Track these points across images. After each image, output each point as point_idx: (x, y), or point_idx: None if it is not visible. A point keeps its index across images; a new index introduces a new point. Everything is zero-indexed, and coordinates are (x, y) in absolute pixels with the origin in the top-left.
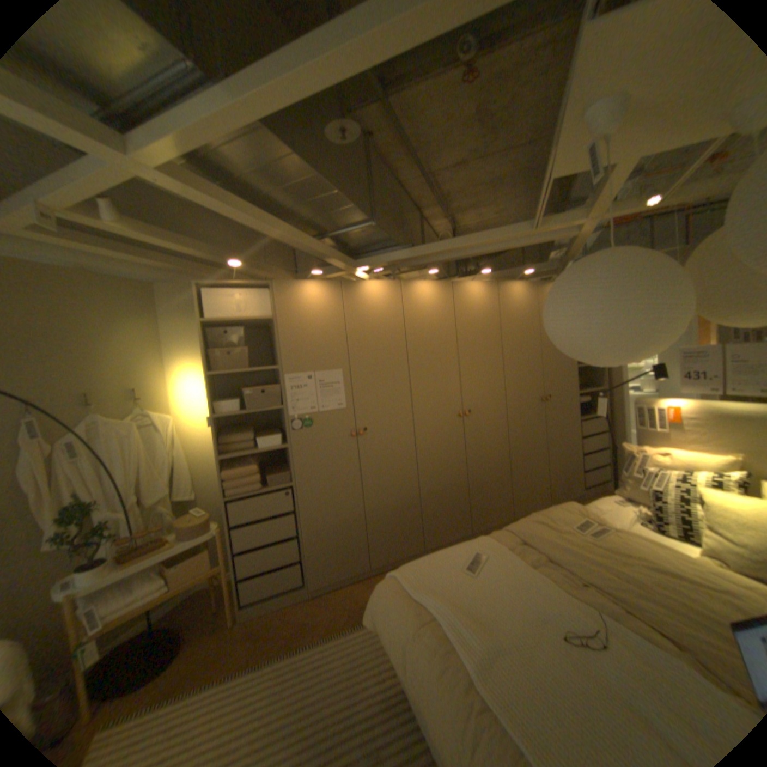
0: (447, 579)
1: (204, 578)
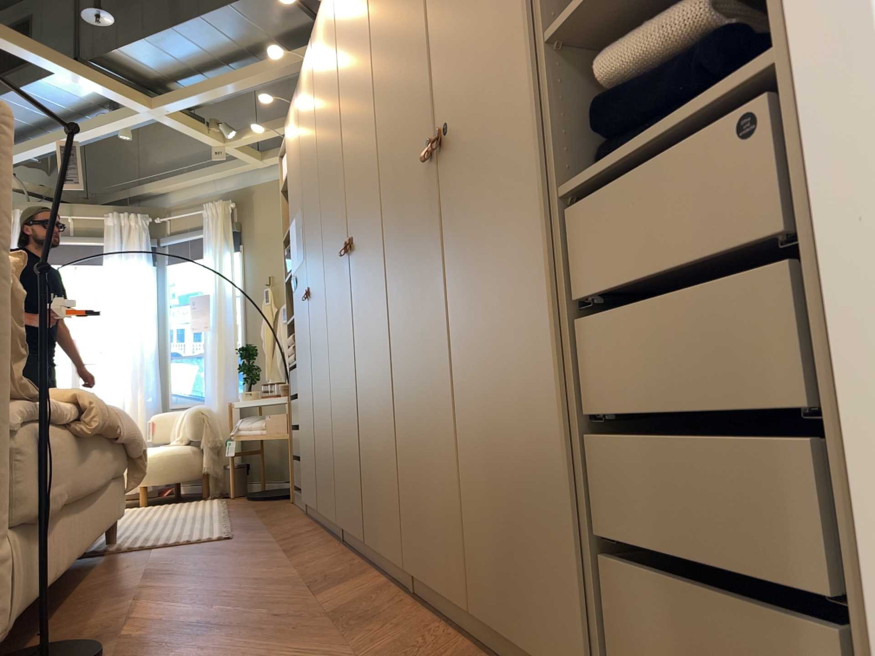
0: None
1: (284, 433)
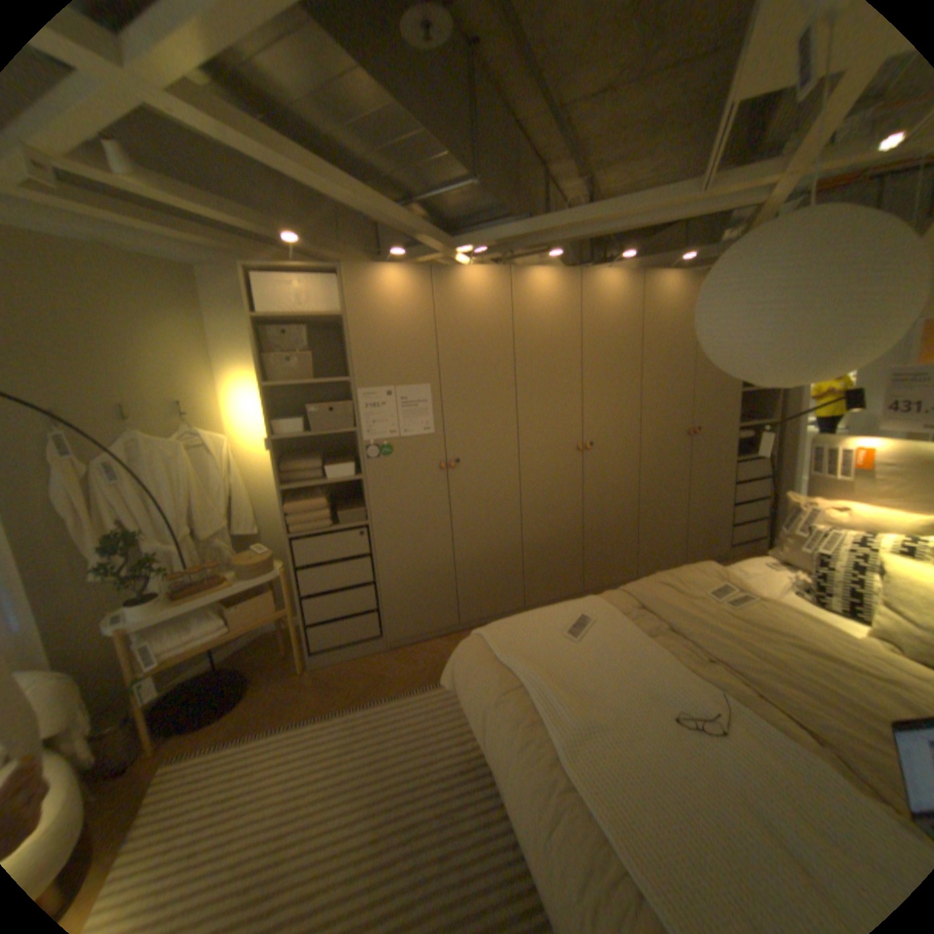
0: (542, 642)
1: (269, 621)
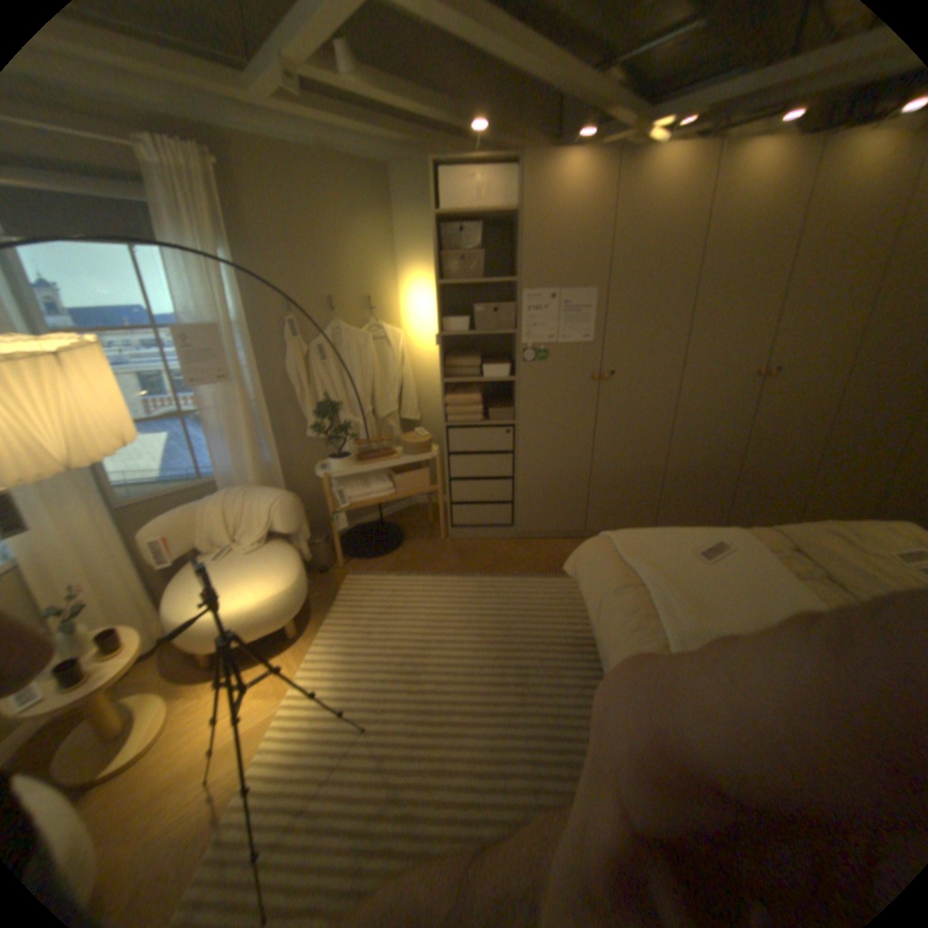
0: (675, 555)
1: (428, 490)
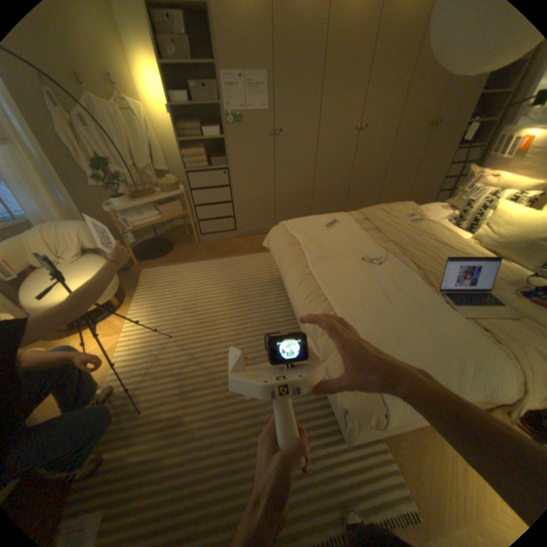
0: (311, 228)
1: (180, 215)
